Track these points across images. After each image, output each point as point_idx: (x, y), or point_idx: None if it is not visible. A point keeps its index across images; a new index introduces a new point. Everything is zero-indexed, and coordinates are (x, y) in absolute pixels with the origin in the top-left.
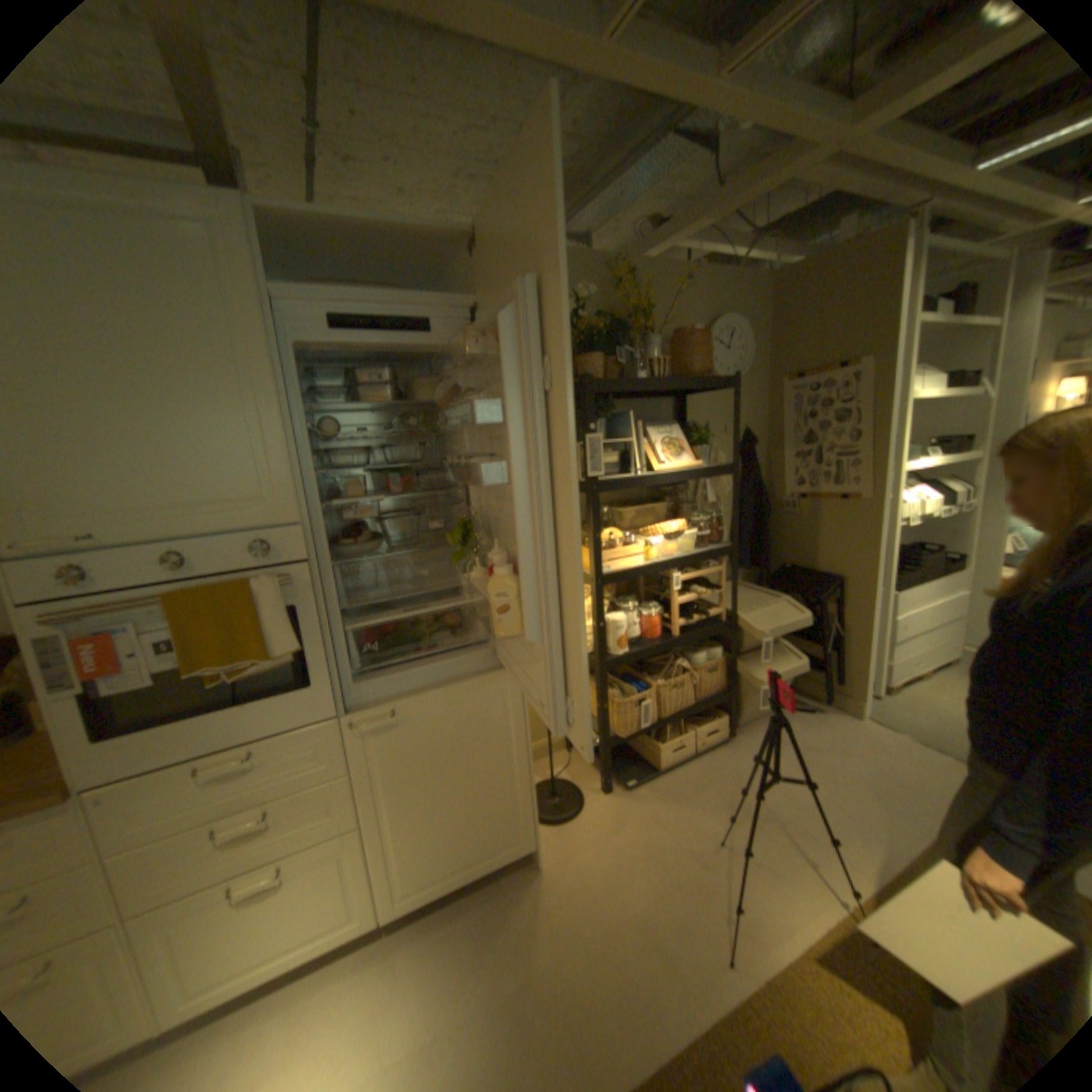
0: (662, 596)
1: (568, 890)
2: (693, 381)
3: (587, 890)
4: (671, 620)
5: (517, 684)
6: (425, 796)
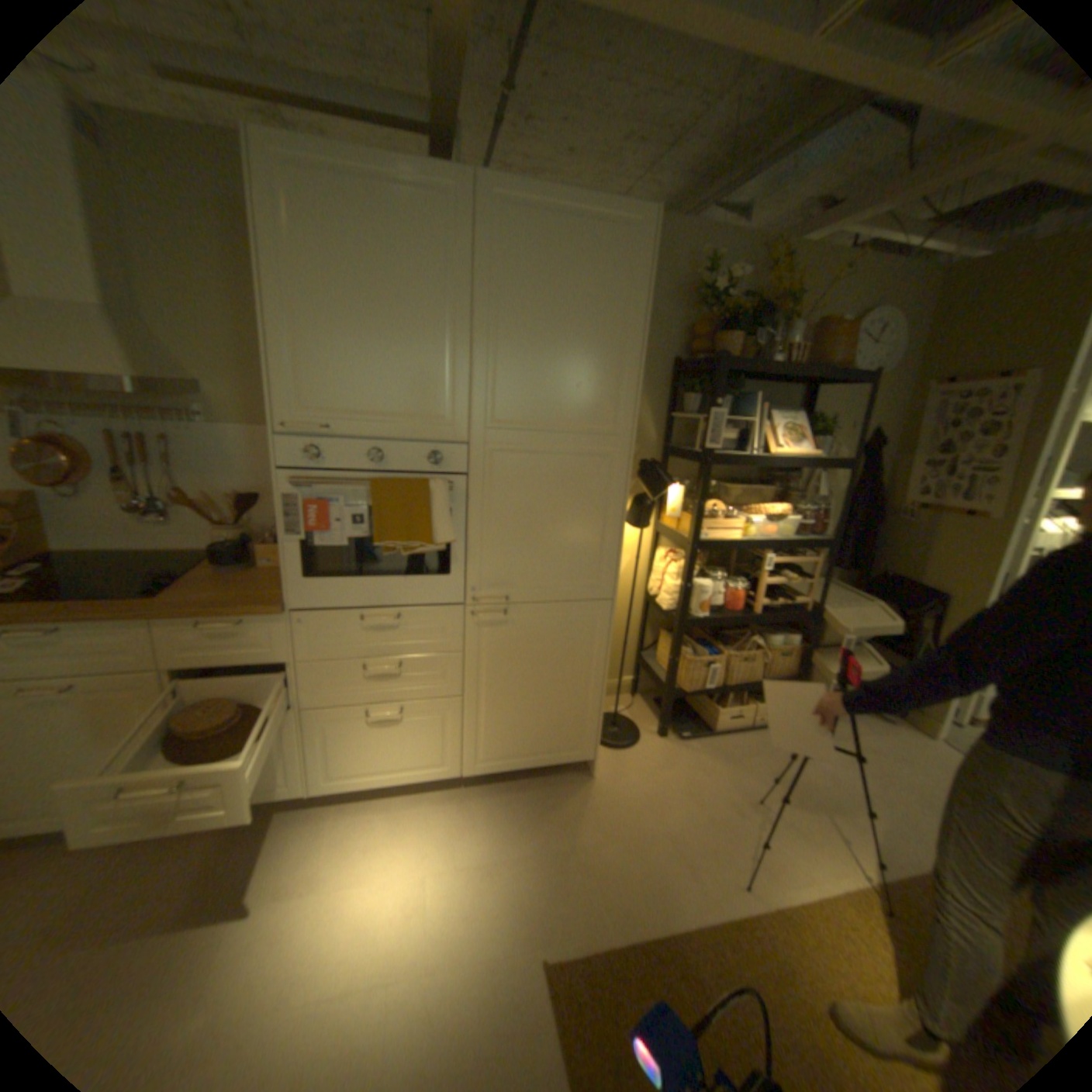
0: (752, 574)
1: (616, 798)
2: (830, 371)
3: (632, 803)
4: (756, 599)
5: (607, 615)
6: (516, 686)
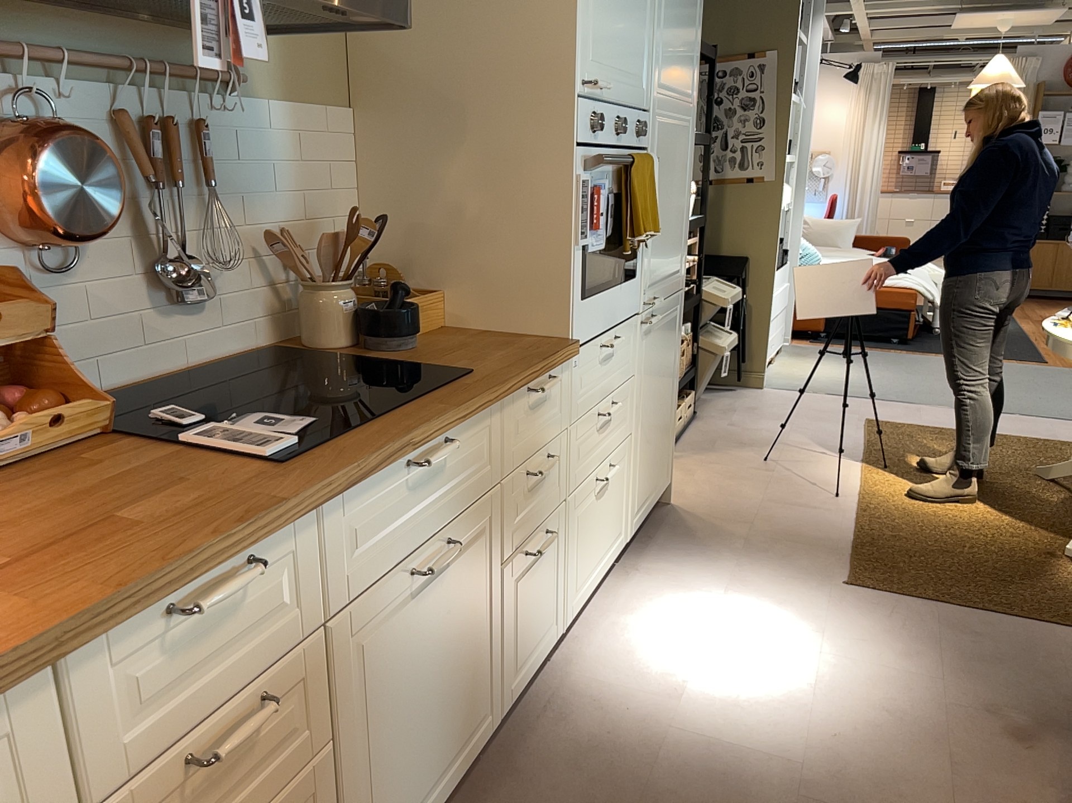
0: None
1: (703, 503)
2: None
3: (715, 499)
4: None
5: (681, 307)
6: (651, 407)
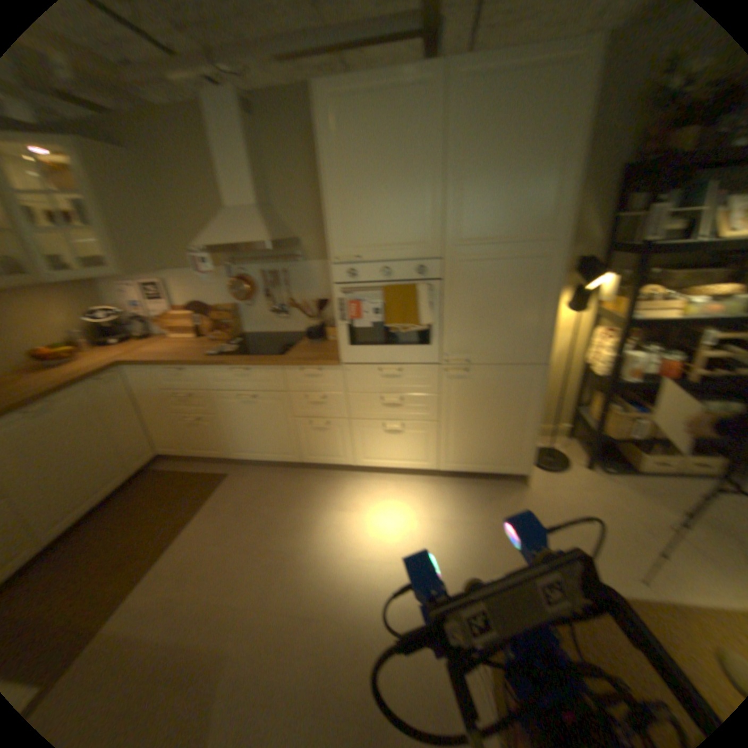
0: (690, 348)
1: (542, 501)
2: None
3: (554, 506)
4: (691, 369)
5: (541, 375)
6: (471, 418)
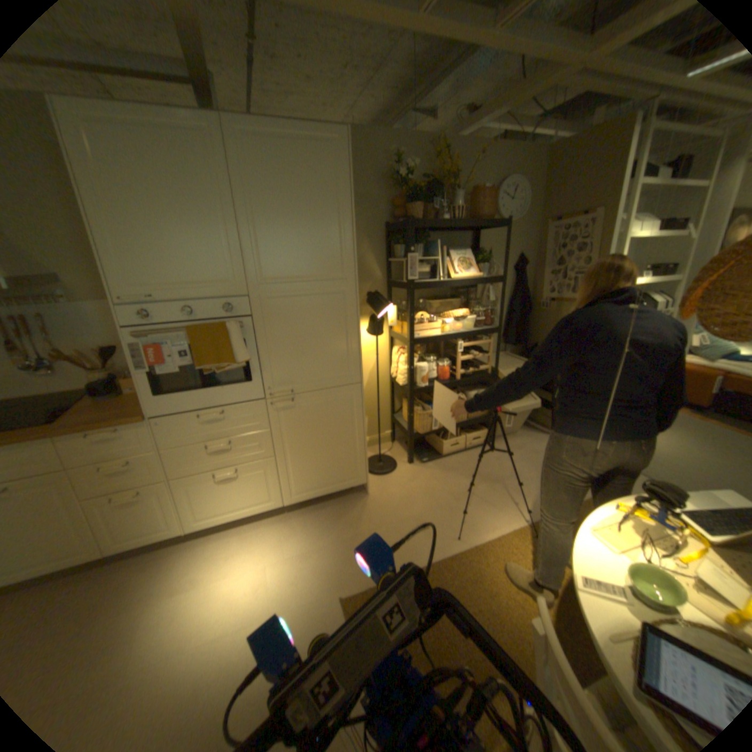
0: (452, 355)
1: (381, 503)
2: (482, 221)
3: (391, 504)
4: (456, 370)
5: (359, 393)
6: (308, 445)
